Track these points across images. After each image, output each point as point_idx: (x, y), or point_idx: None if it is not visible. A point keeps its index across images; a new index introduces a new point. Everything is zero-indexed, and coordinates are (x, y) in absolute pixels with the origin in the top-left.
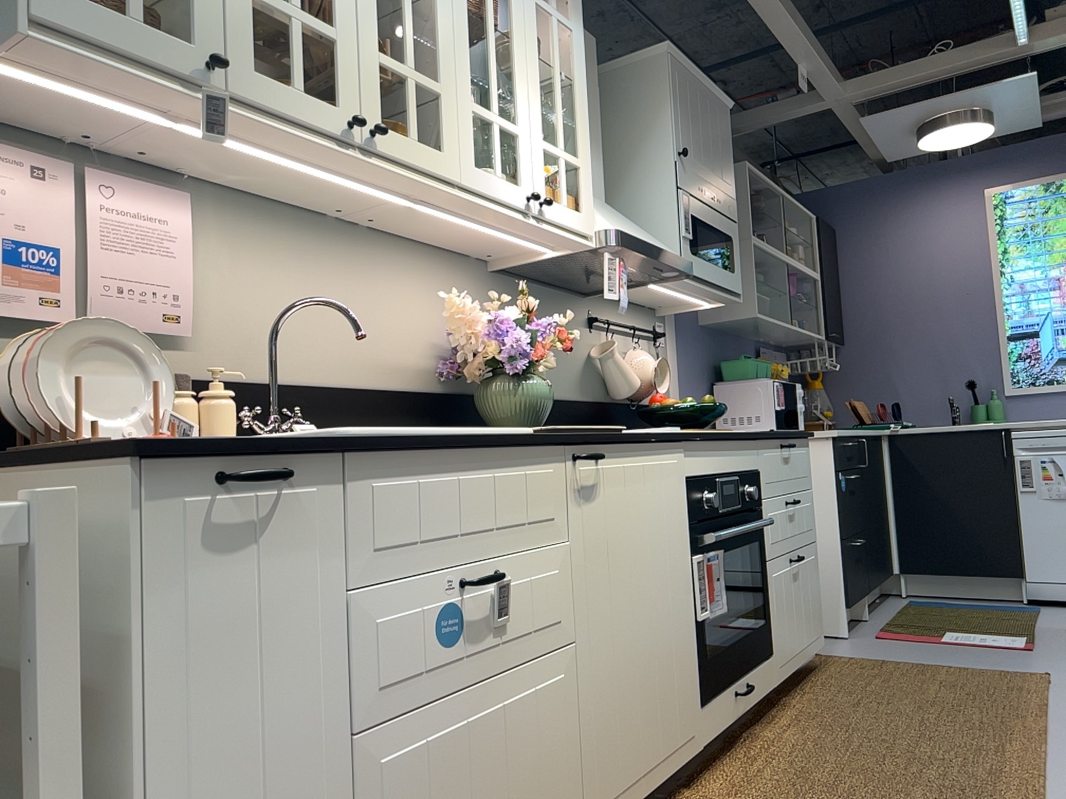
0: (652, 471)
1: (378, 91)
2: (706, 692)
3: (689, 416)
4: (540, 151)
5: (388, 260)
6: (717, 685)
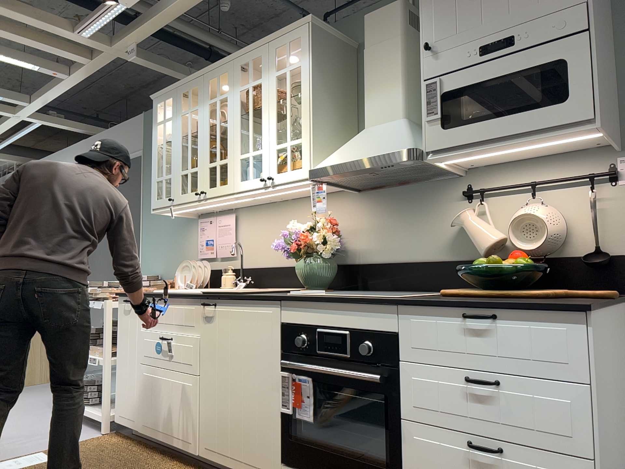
0: (248, 315)
1: (207, 177)
2: (287, 459)
3: (481, 276)
4: (273, 152)
5: (298, 209)
6: (299, 464)
